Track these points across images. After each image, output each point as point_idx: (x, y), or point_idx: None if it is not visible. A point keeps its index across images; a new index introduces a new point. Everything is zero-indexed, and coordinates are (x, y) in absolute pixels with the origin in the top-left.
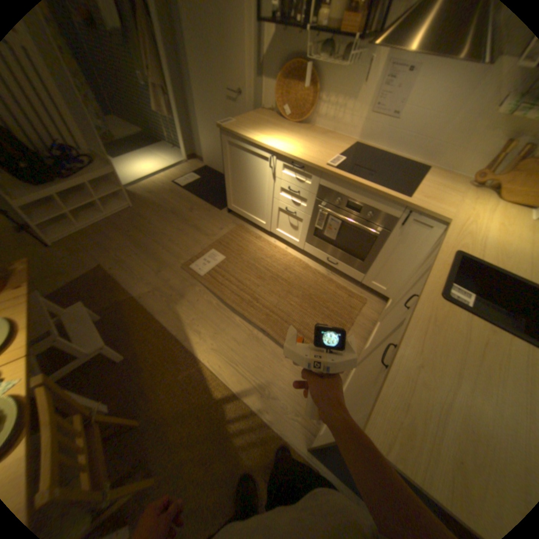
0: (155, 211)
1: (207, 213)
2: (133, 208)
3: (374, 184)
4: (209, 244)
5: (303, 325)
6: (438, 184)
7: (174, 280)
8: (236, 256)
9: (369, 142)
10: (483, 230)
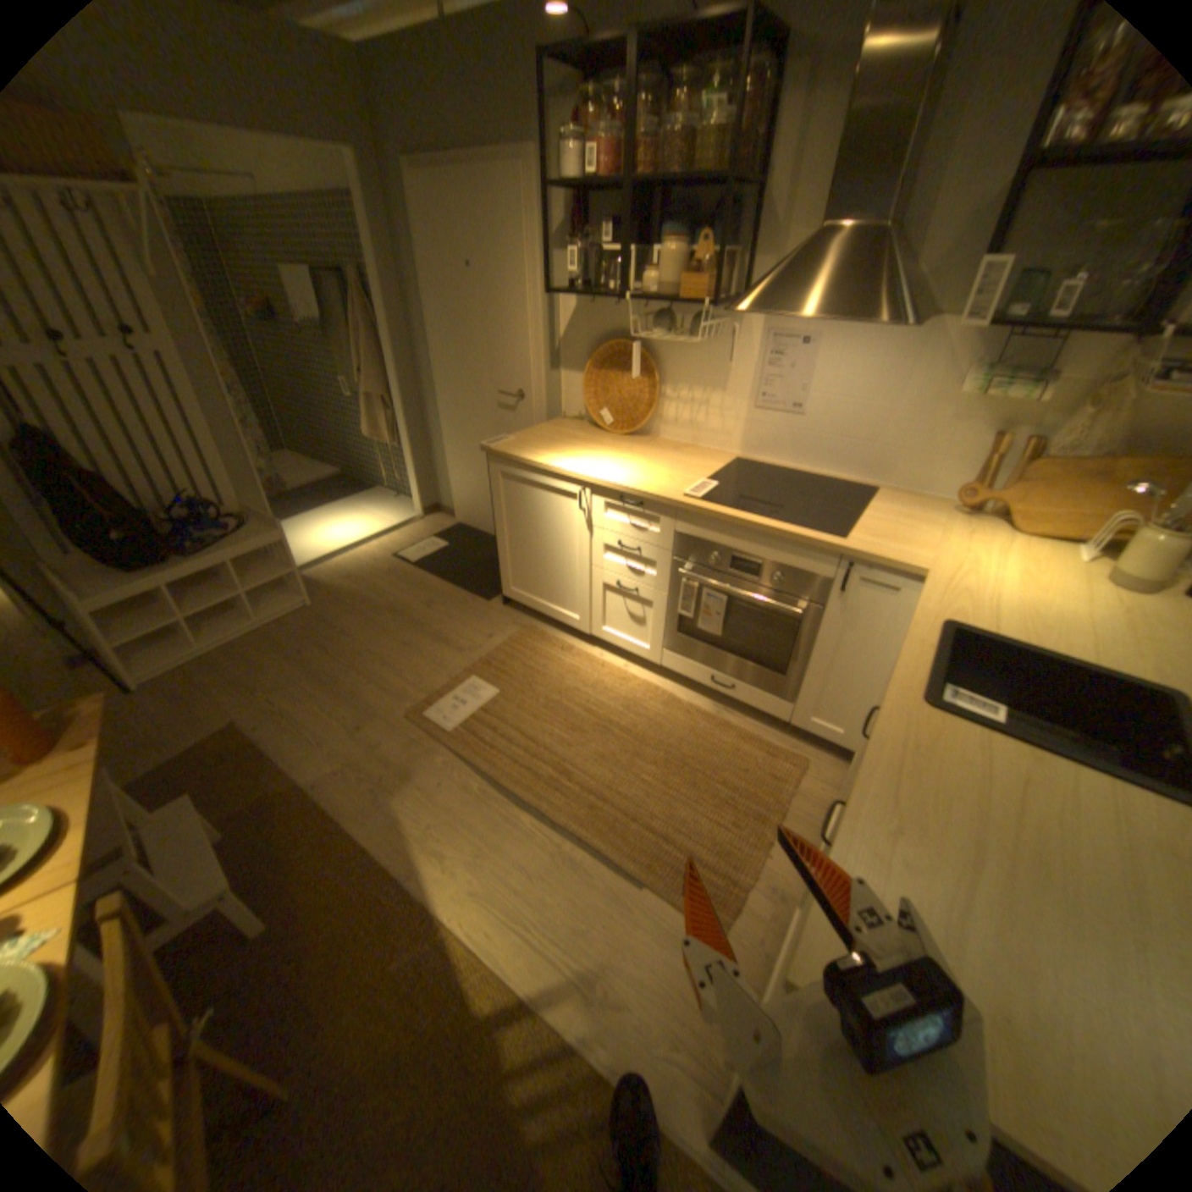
0: (359, 609)
1: (464, 608)
2: (316, 606)
3: (775, 521)
4: (467, 667)
5: (674, 824)
6: (896, 515)
7: (390, 743)
8: (523, 686)
9: (760, 456)
10: (991, 583)
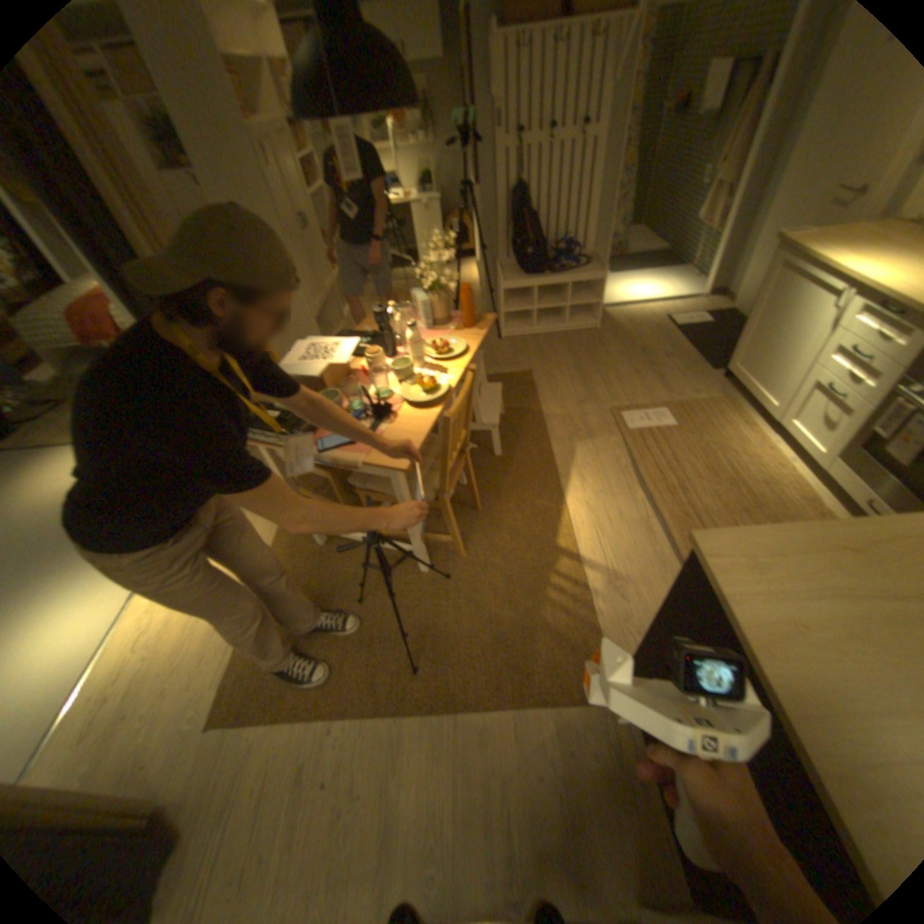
0: (622, 341)
1: (690, 367)
2: (599, 331)
3: None
4: (665, 402)
5: None
6: None
7: (592, 418)
8: (694, 430)
9: None
10: None
